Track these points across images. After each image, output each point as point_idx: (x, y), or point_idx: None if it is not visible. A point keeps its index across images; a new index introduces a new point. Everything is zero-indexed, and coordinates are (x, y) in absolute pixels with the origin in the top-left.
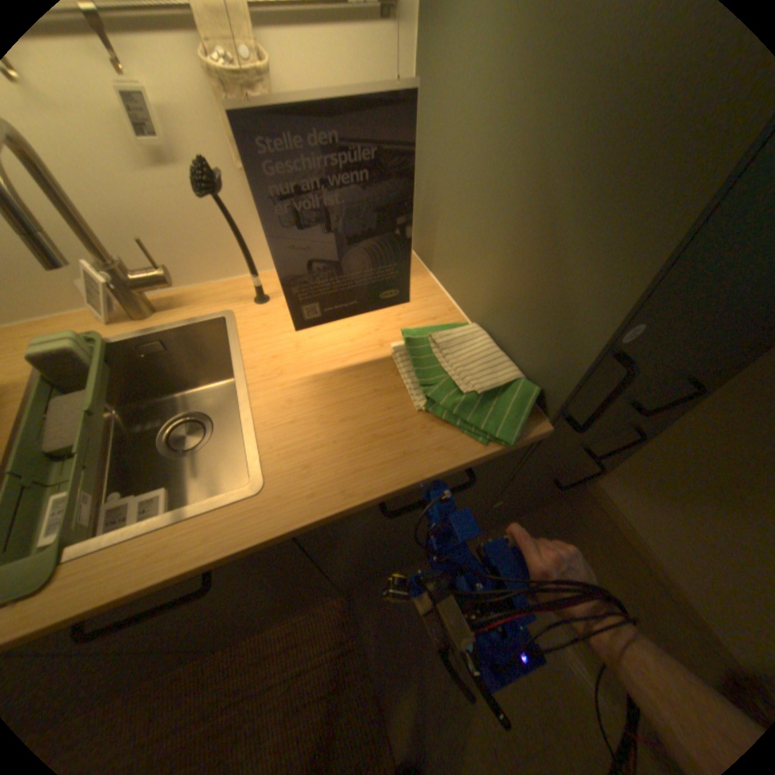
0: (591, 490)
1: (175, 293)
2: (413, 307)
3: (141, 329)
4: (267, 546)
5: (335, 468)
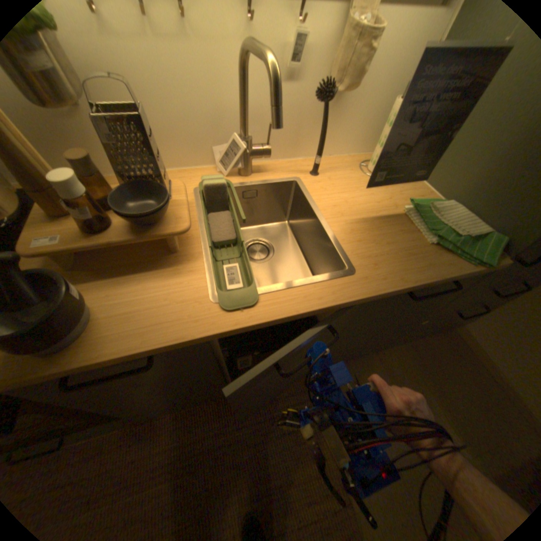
0: (459, 331)
1: (259, 163)
2: (407, 188)
3: (248, 181)
4: (364, 301)
5: (393, 266)
